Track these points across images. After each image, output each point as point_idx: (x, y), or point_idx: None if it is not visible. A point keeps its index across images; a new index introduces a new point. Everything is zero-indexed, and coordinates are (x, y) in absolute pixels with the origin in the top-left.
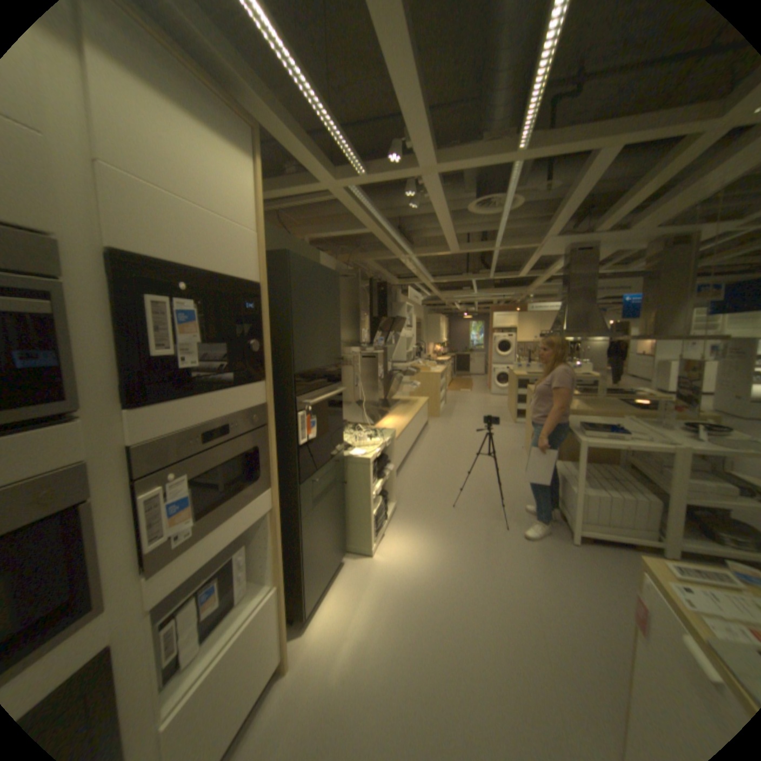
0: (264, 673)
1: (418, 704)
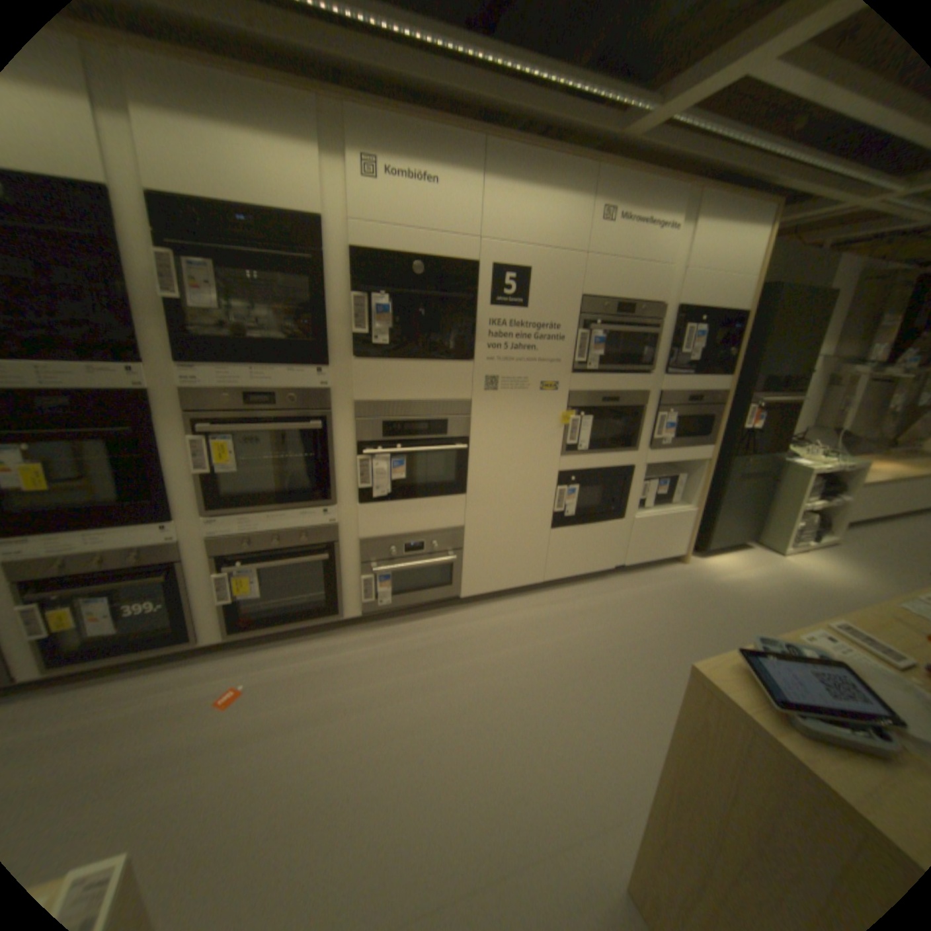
0: (676, 550)
1: (776, 618)
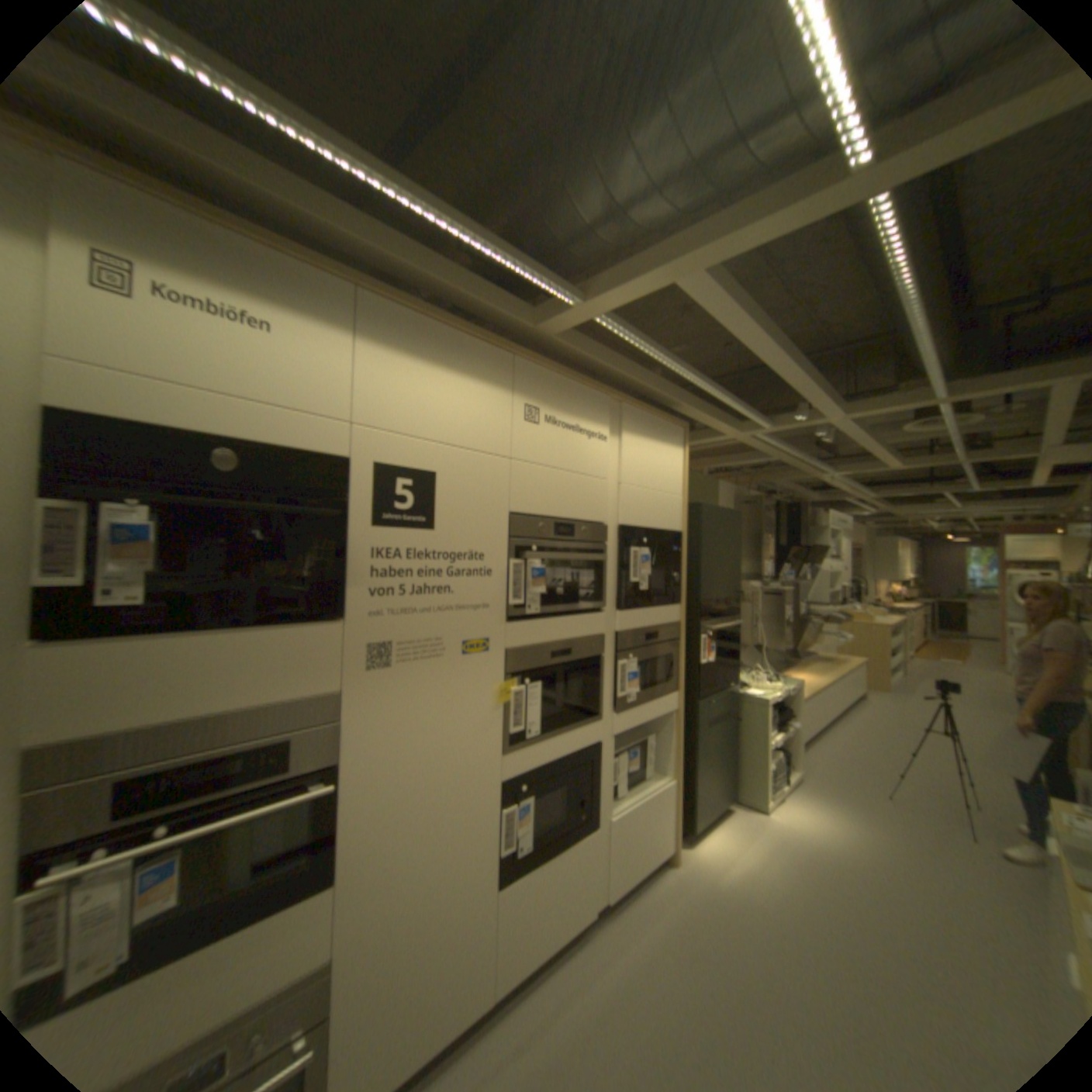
0: (665, 851)
1: (813, 932)
